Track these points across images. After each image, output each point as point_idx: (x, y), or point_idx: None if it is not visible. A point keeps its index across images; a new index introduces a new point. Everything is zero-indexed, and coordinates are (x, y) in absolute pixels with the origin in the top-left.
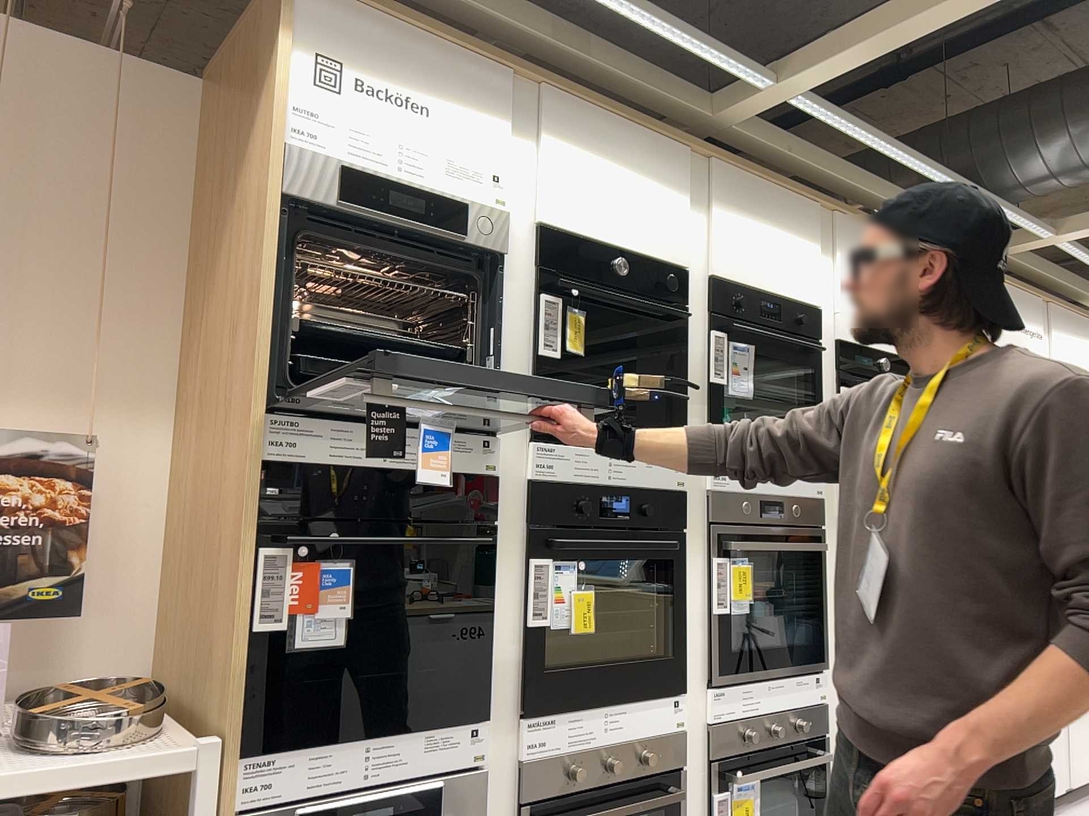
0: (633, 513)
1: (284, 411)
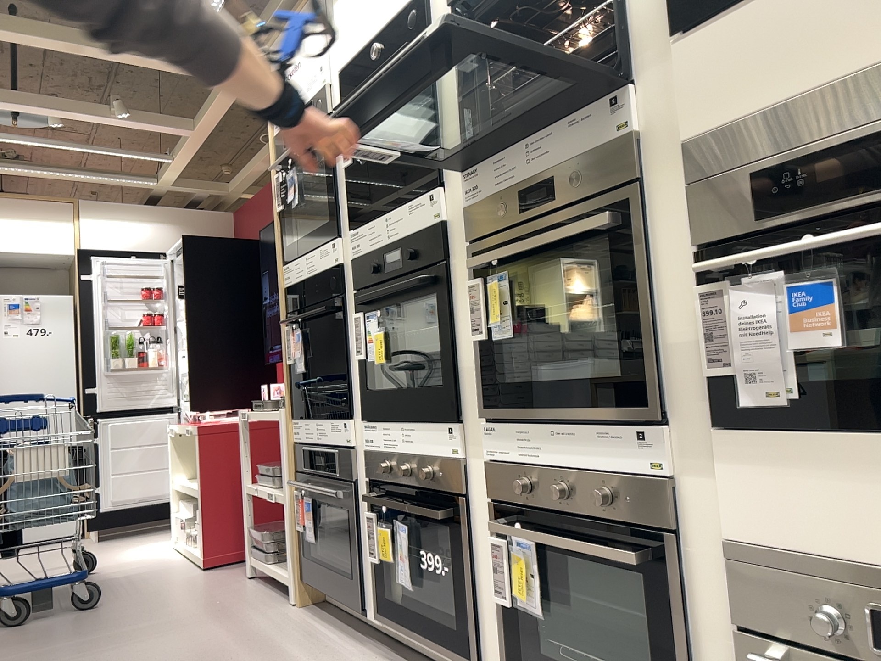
0: (405, 262)
1: (287, 264)
